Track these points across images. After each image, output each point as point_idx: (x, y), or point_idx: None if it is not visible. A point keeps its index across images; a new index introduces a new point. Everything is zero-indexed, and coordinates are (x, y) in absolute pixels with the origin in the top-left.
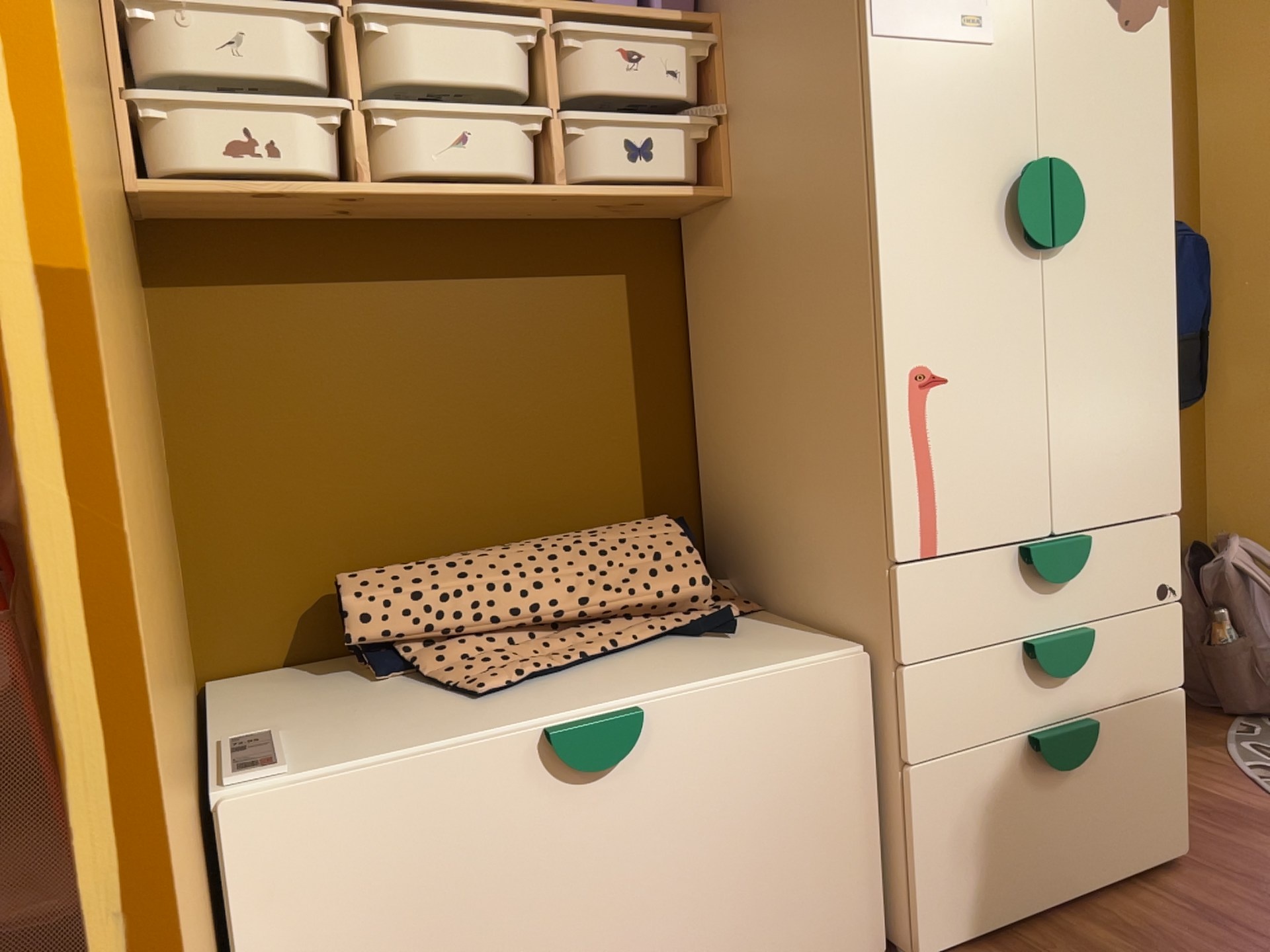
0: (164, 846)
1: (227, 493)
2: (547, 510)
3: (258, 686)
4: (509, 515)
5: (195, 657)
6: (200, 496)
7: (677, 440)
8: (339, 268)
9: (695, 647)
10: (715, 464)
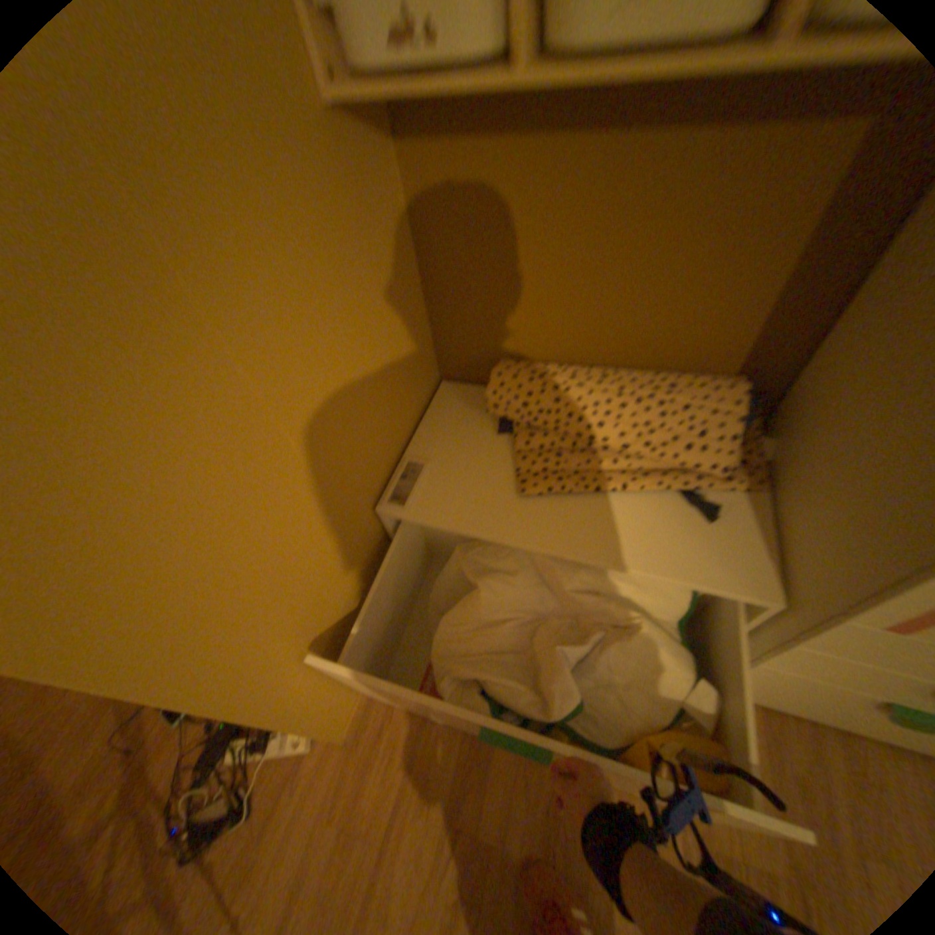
0: (230, 678)
1: (449, 291)
2: (656, 343)
3: (454, 399)
4: (625, 340)
5: (435, 369)
6: (435, 290)
7: (811, 316)
8: (533, 114)
9: (674, 514)
10: (829, 355)
